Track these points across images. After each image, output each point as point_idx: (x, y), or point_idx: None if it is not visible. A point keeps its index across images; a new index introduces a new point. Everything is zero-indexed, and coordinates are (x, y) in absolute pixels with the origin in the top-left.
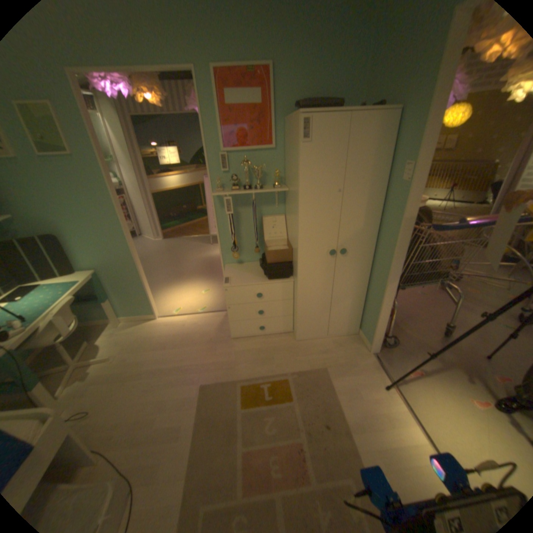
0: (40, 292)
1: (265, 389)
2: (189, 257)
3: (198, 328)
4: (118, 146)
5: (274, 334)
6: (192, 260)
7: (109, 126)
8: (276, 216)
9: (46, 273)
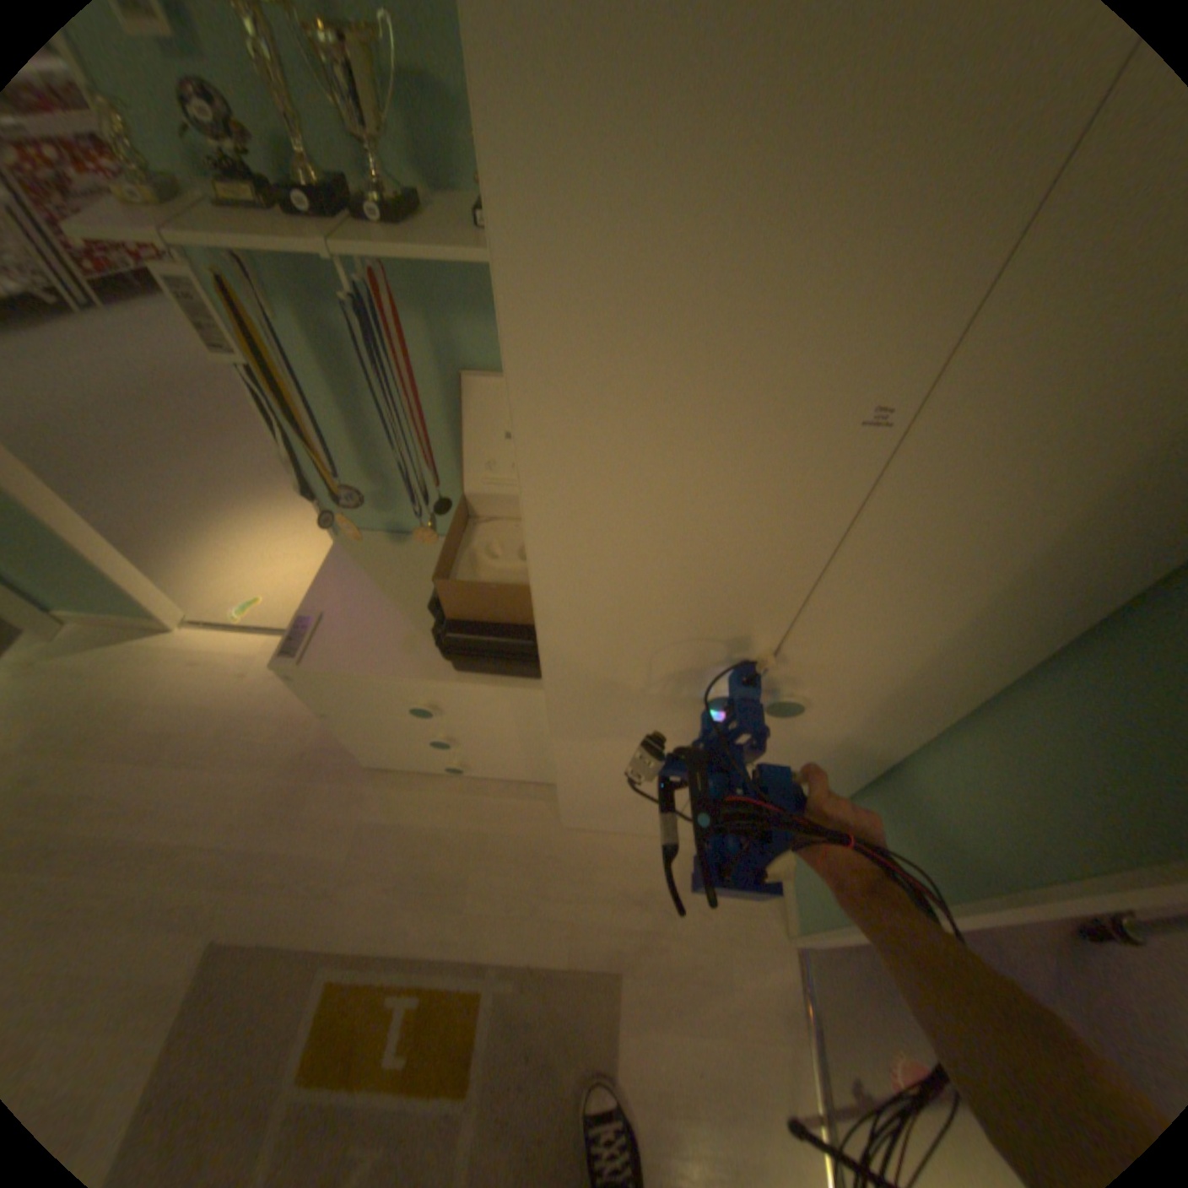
0: None
1: (398, 1017)
2: None
3: (280, 698)
4: None
5: (503, 781)
6: None
7: None
8: None
9: None
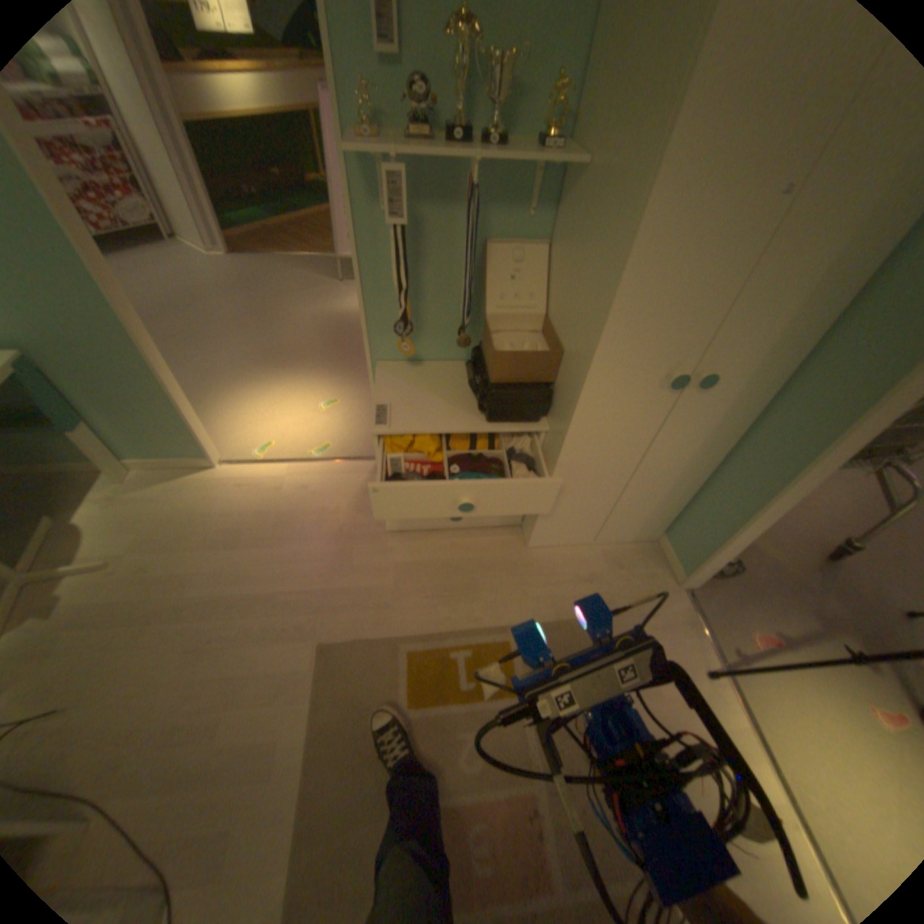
0: None
1: (461, 662)
2: (289, 309)
3: (311, 499)
4: None
5: (481, 527)
6: (297, 319)
7: None
8: (525, 244)
9: None
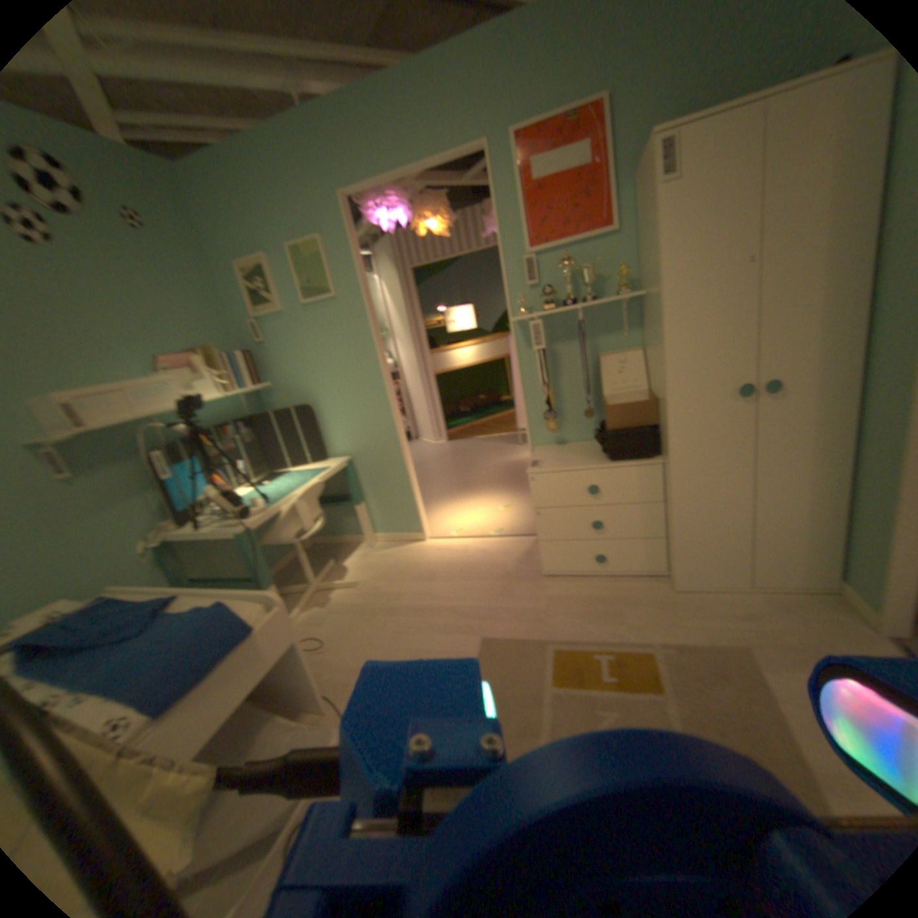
0: (290, 478)
1: (602, 663)
2: (483, 462)
3: (487, 557)
4: (396, 314)
5: (627, 577)
6: (488, 466)
7: (388, 290)
8: (625, 353)
9: (299, 457)
